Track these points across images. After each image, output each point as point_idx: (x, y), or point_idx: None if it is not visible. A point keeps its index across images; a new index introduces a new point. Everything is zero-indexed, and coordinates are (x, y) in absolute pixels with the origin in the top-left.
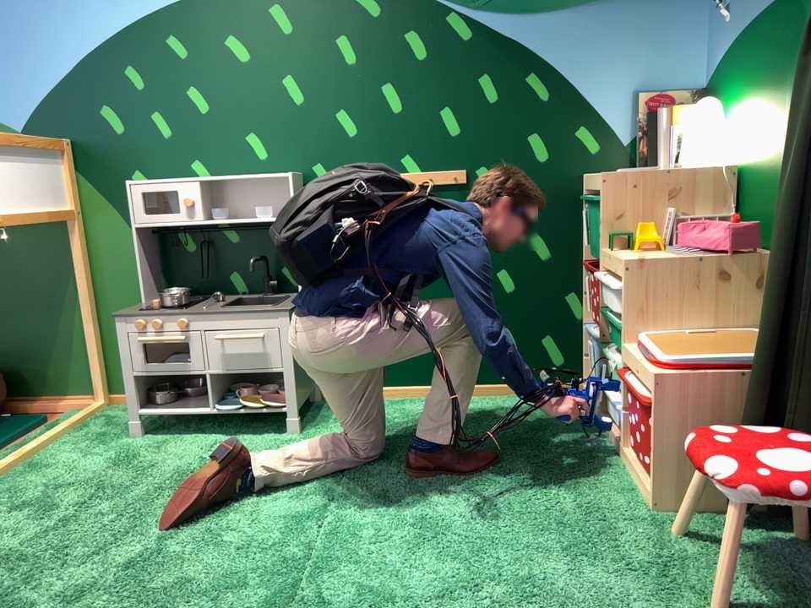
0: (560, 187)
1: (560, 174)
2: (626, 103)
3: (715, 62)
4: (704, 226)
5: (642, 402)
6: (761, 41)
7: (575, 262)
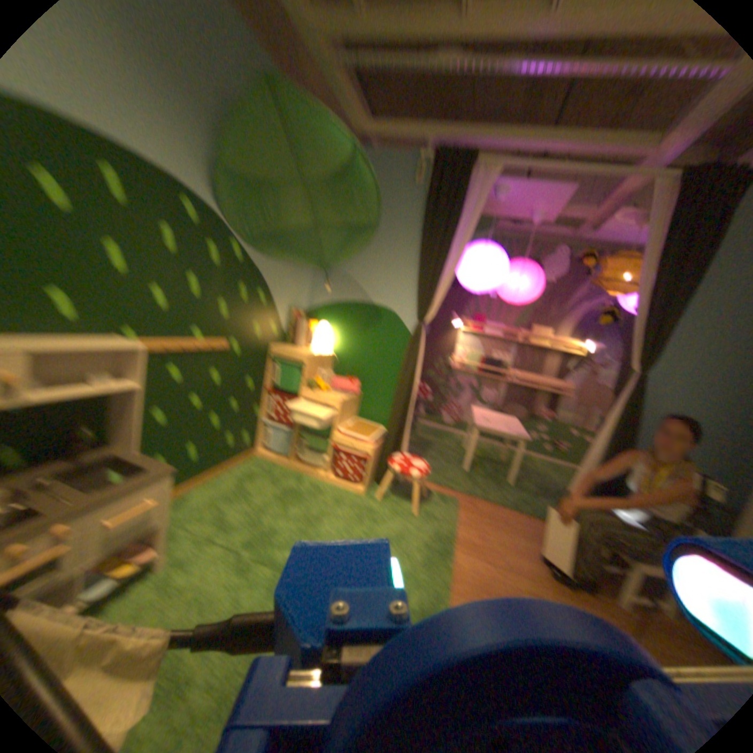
0: (262, 352)
1: (263, 345)
2: (287, 314)
3: (322, 308)
4: (337, 380)
5: (365, 458)
6: (356, 315)
7: (262, 390)
